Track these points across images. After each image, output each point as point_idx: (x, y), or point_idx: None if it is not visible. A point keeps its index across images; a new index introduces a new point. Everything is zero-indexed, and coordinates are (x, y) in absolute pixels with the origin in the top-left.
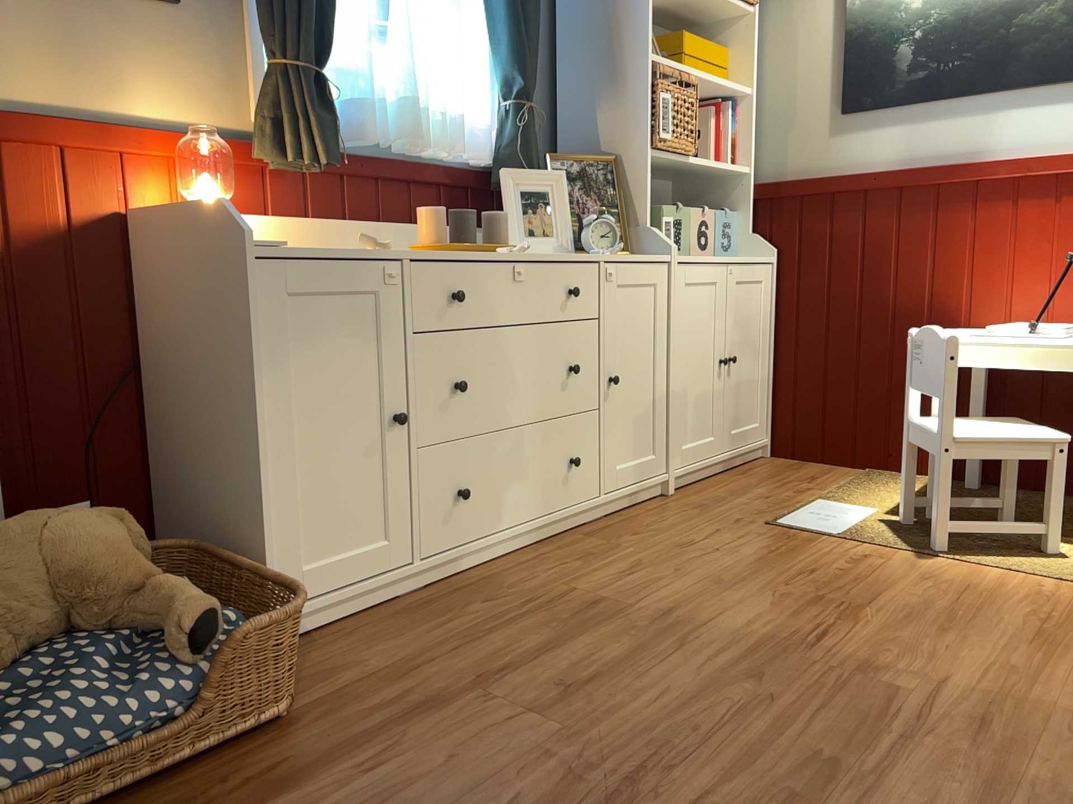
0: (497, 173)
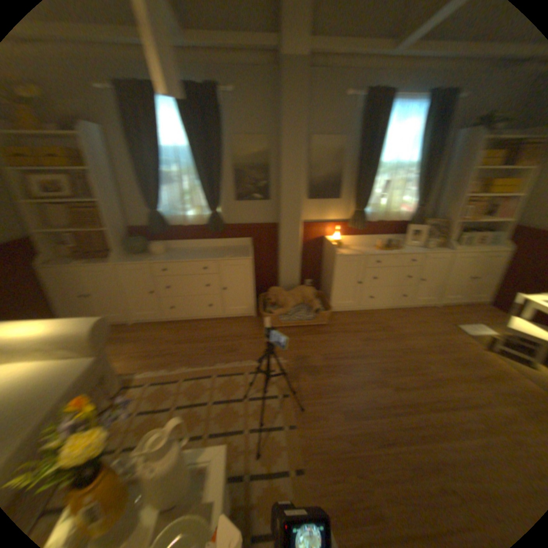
0: (410, 223)
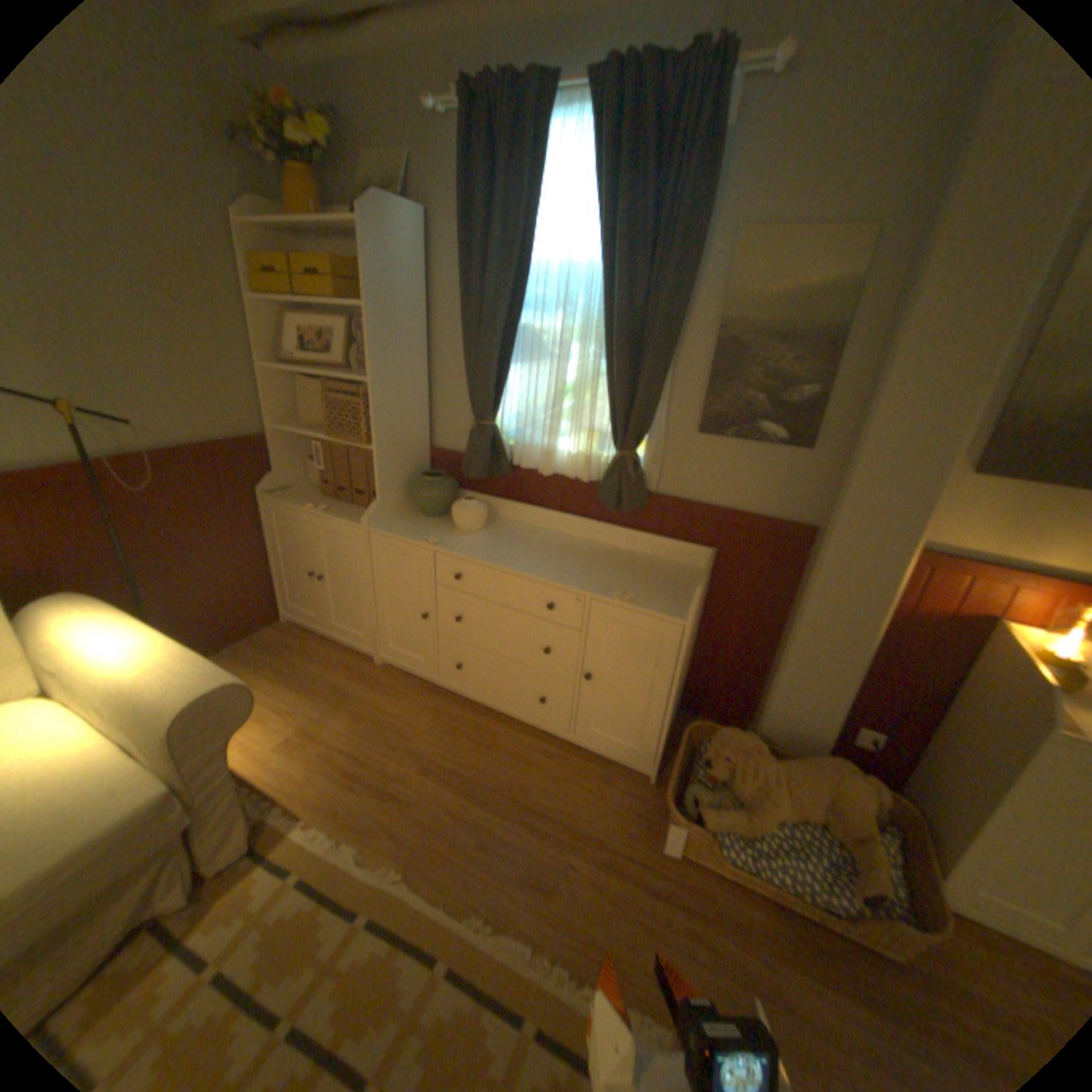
0: None
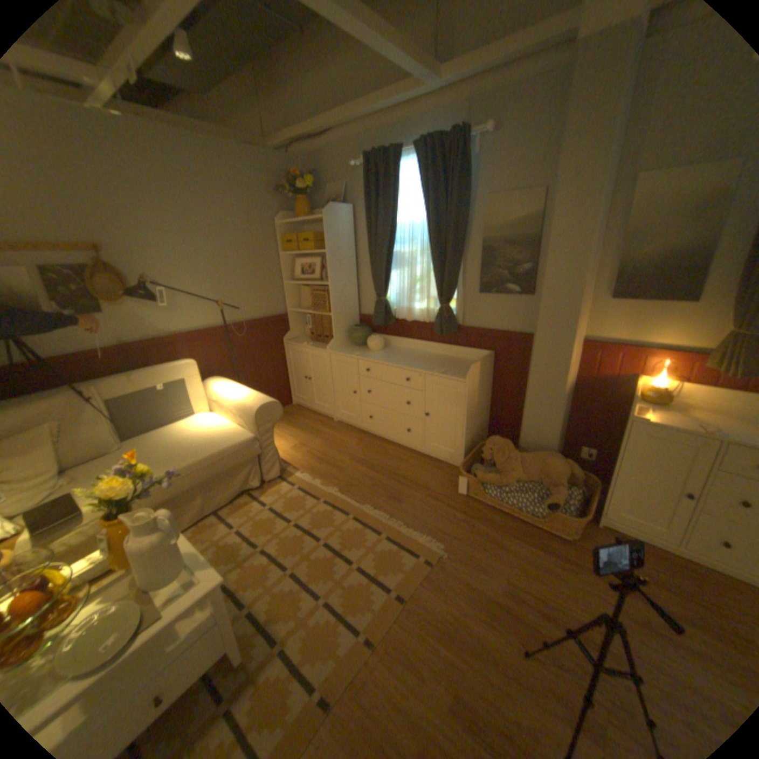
0: None
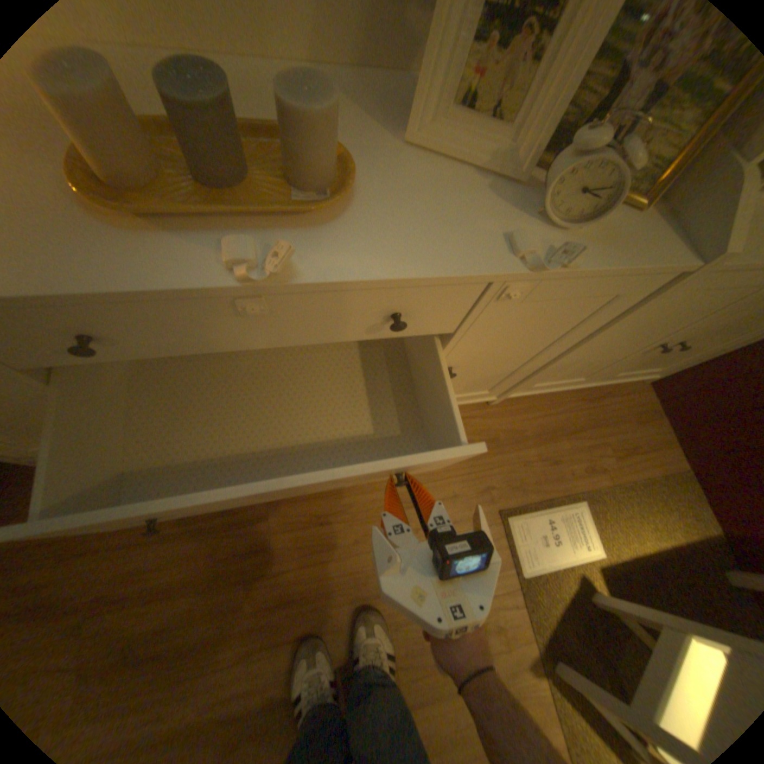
0: None
